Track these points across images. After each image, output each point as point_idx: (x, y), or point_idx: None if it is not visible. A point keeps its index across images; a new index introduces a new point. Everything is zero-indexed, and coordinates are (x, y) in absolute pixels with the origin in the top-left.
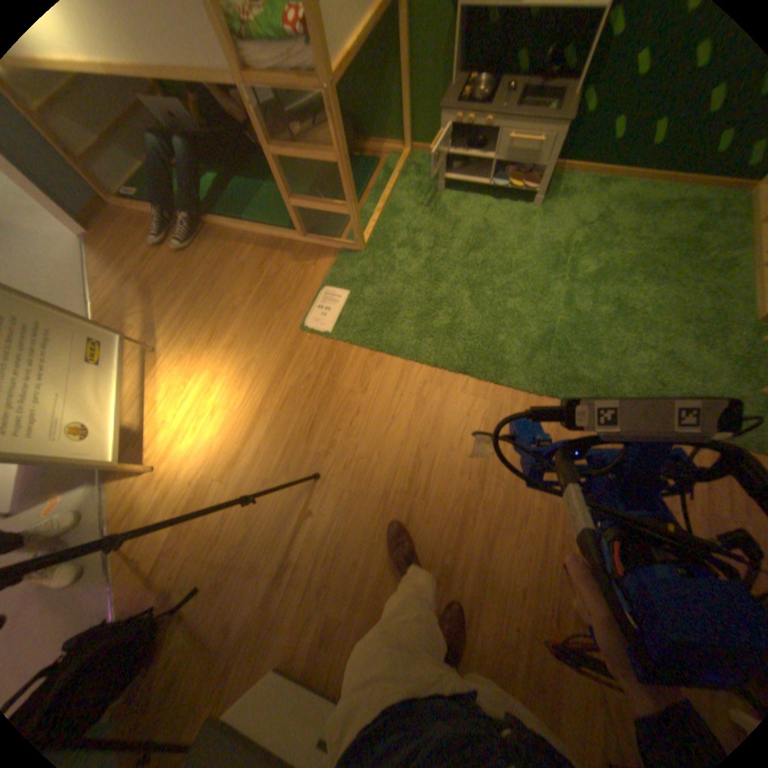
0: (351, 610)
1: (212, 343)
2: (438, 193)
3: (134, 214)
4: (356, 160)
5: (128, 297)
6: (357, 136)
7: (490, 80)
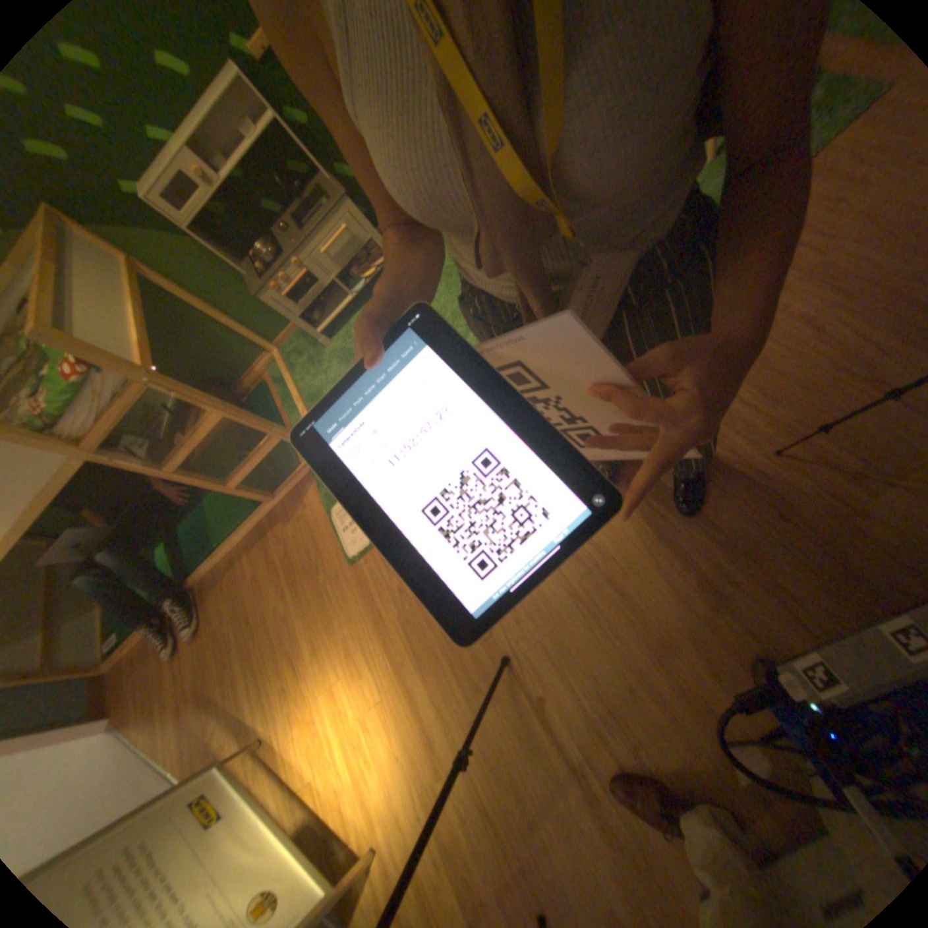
0: (681, 734)
1: (297, 669)
2: (328, 346)
3: (130, 653)
4: (247, 402)
5: (192, 724)
6: (229, 386)
7: (264, 240)
